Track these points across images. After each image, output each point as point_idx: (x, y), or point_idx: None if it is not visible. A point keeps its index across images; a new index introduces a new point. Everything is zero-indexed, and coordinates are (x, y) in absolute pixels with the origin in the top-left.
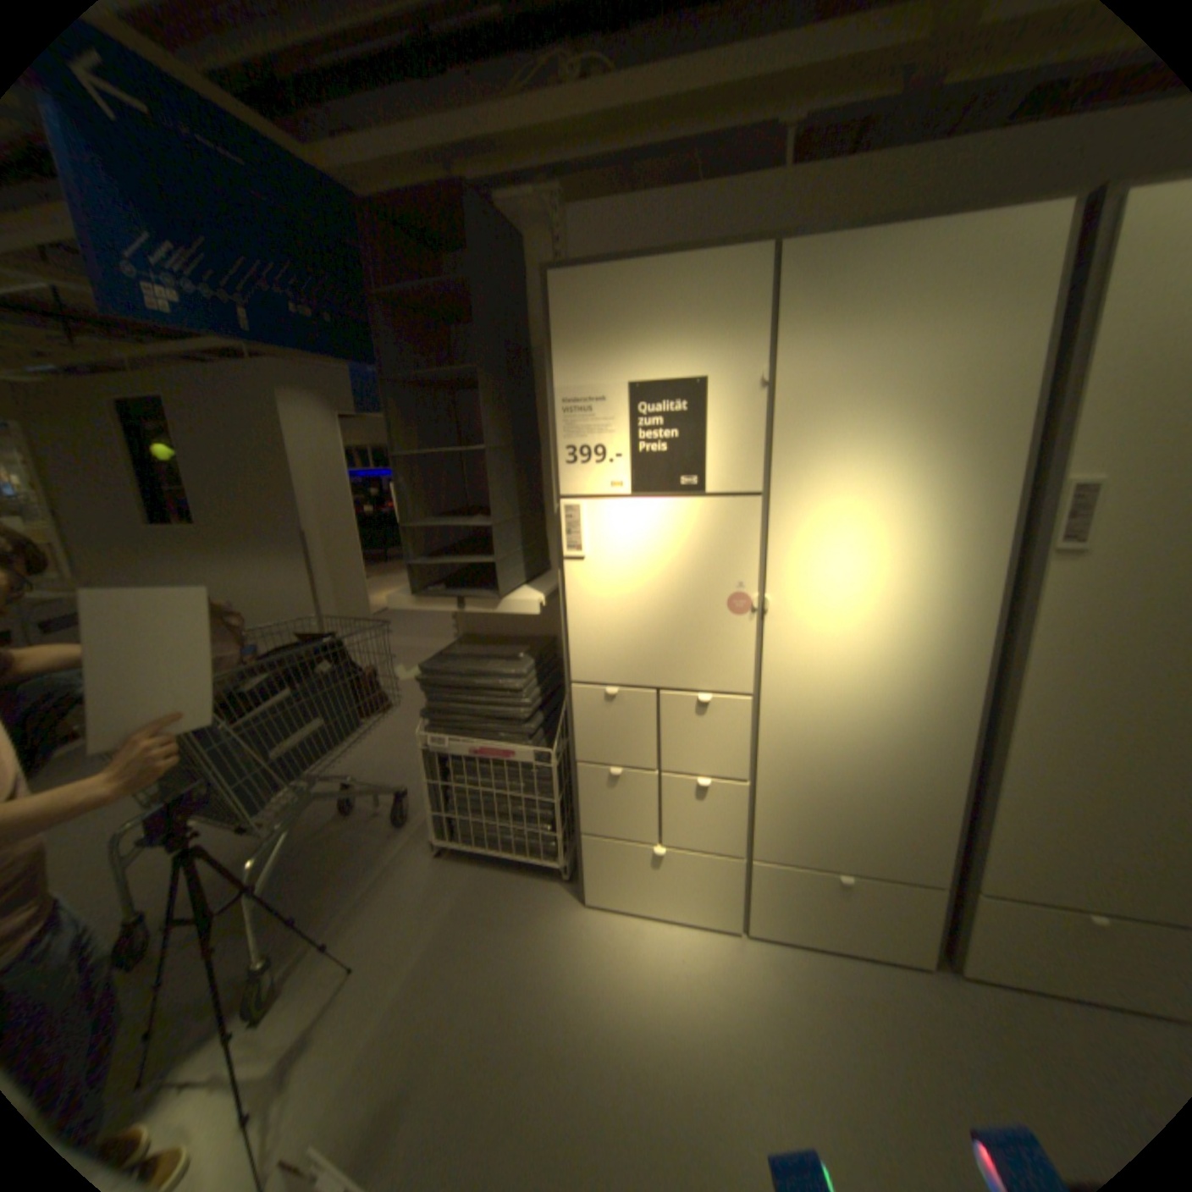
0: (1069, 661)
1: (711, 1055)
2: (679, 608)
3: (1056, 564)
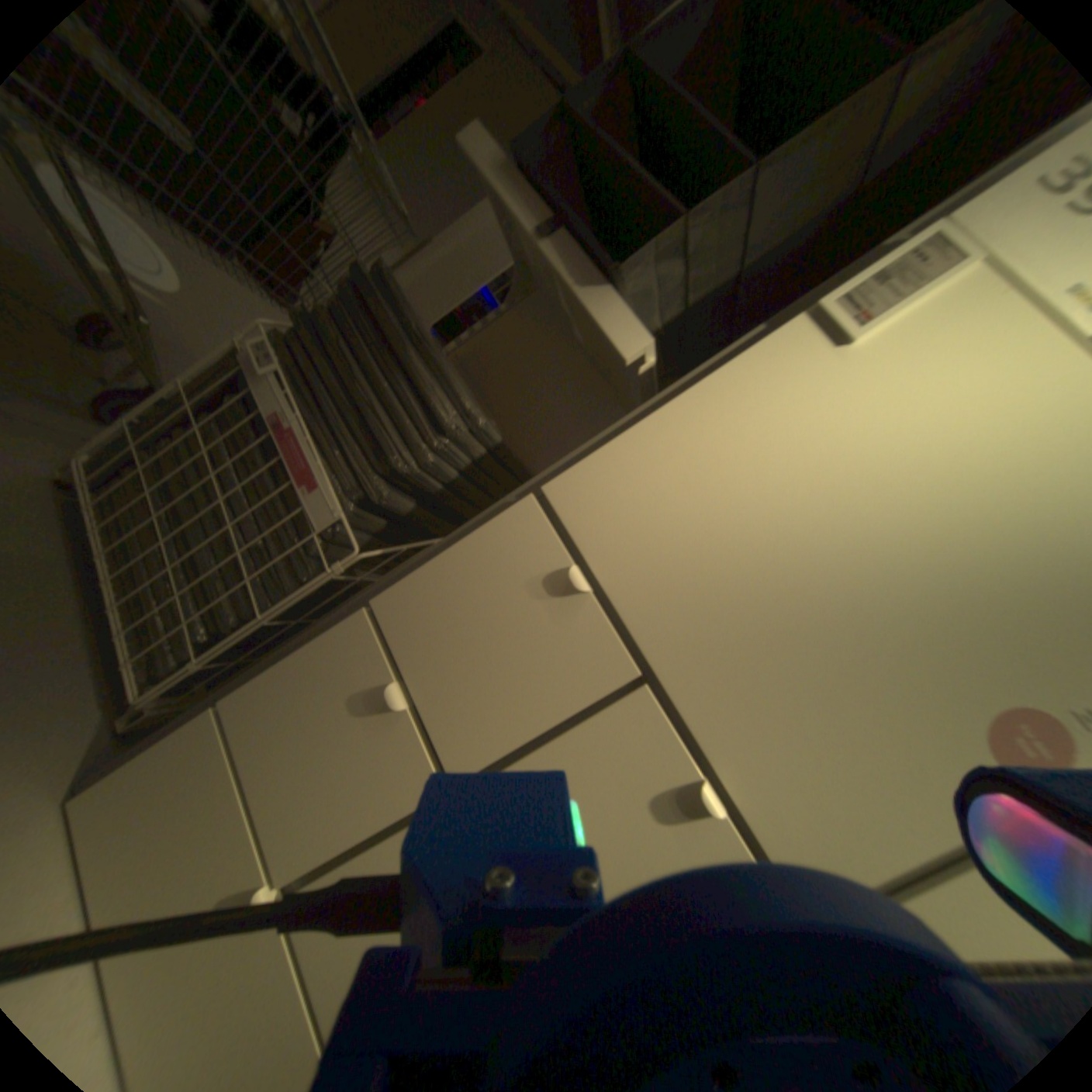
0: None
1: None
2: (889, 615)
3: None
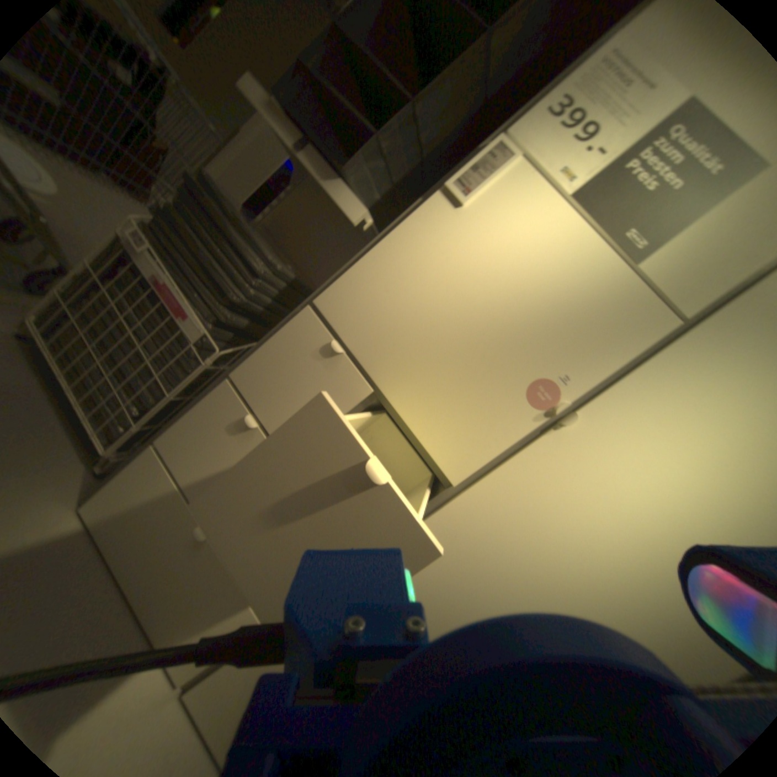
0: None
1: None
2: (485, 345)
3: None
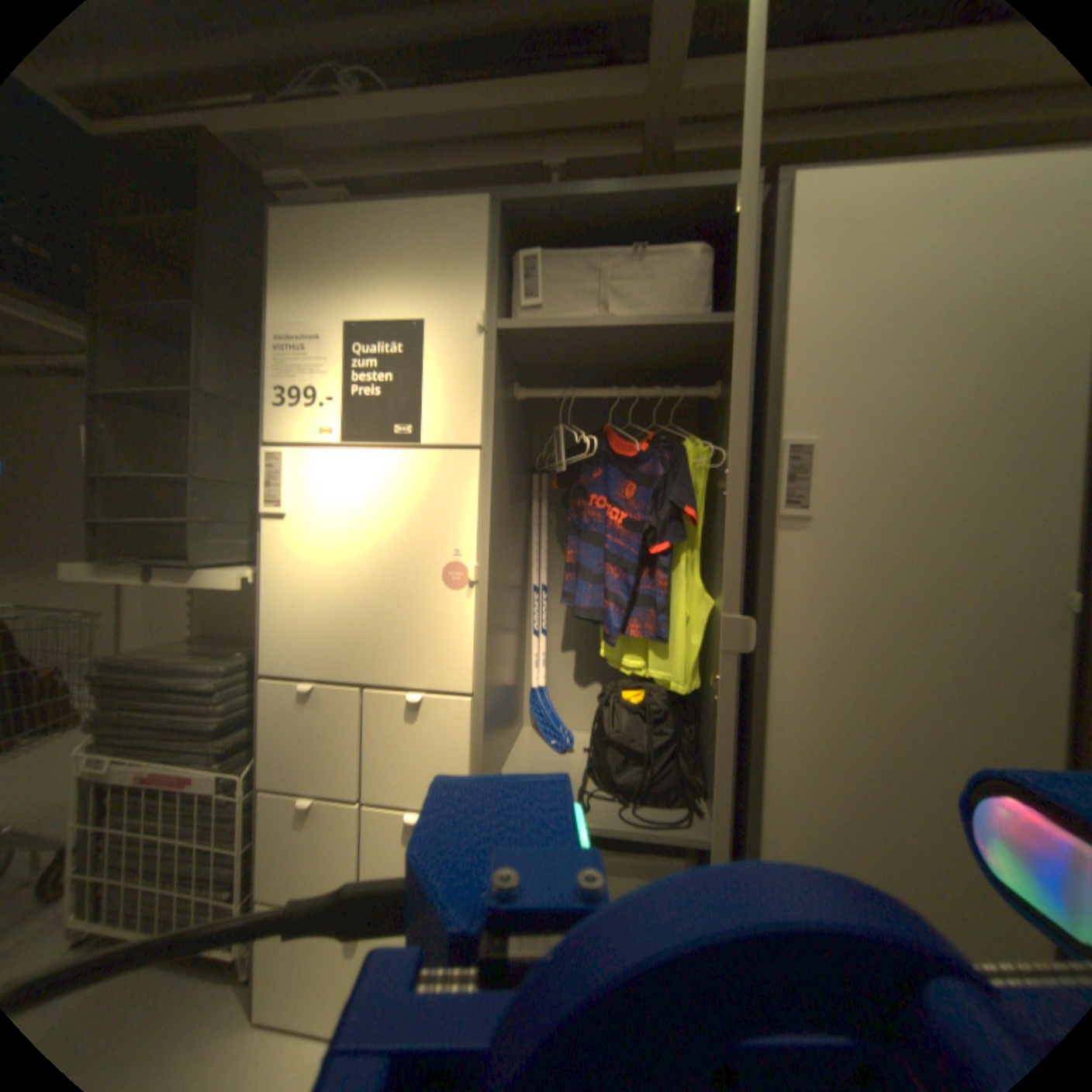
0: (813, 651)
1: None
2: (389, 582)
3: (784, 535)
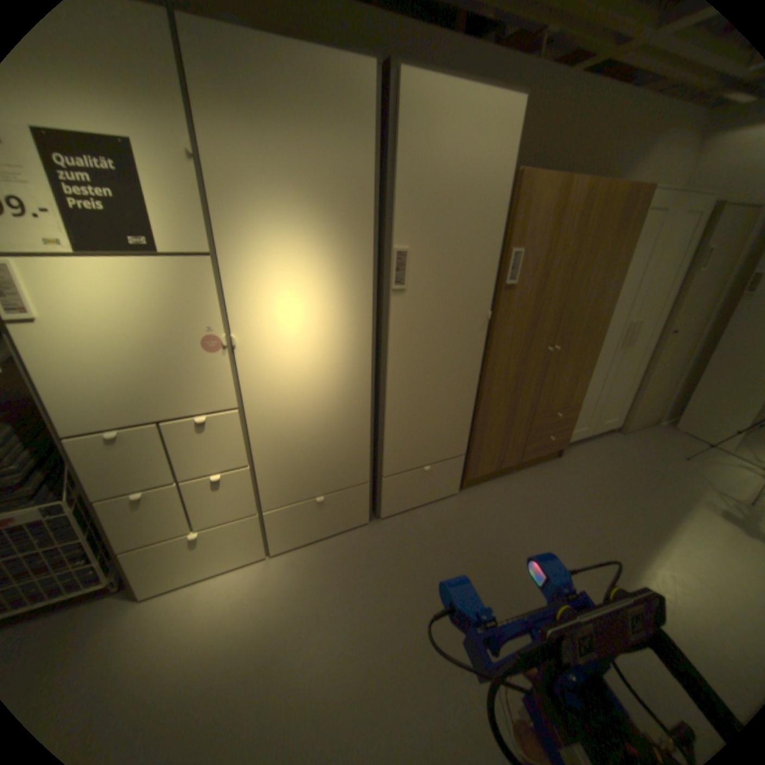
0: (404, 349)
1: (256, 643)
2: (160, 353)
3: (393, 297)
